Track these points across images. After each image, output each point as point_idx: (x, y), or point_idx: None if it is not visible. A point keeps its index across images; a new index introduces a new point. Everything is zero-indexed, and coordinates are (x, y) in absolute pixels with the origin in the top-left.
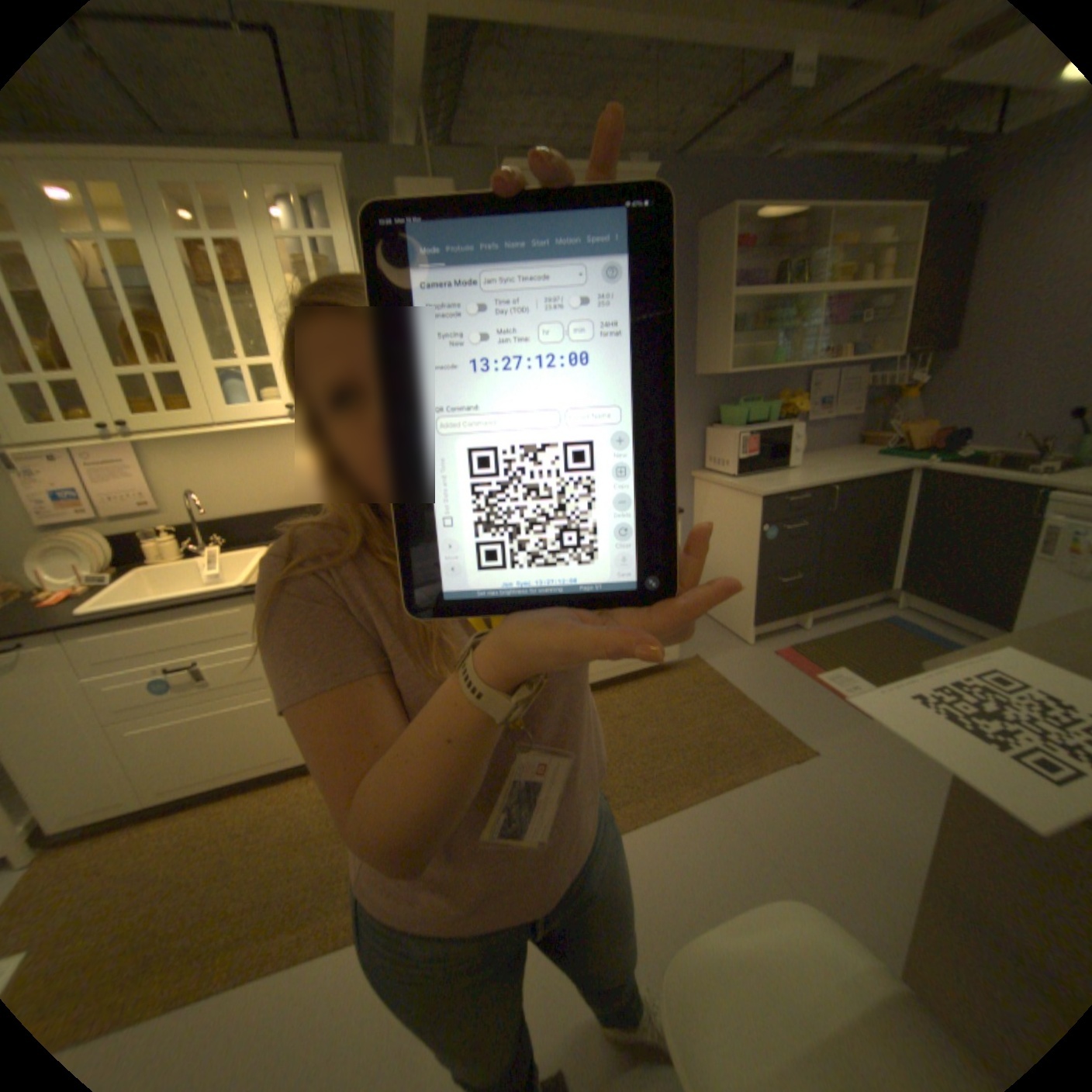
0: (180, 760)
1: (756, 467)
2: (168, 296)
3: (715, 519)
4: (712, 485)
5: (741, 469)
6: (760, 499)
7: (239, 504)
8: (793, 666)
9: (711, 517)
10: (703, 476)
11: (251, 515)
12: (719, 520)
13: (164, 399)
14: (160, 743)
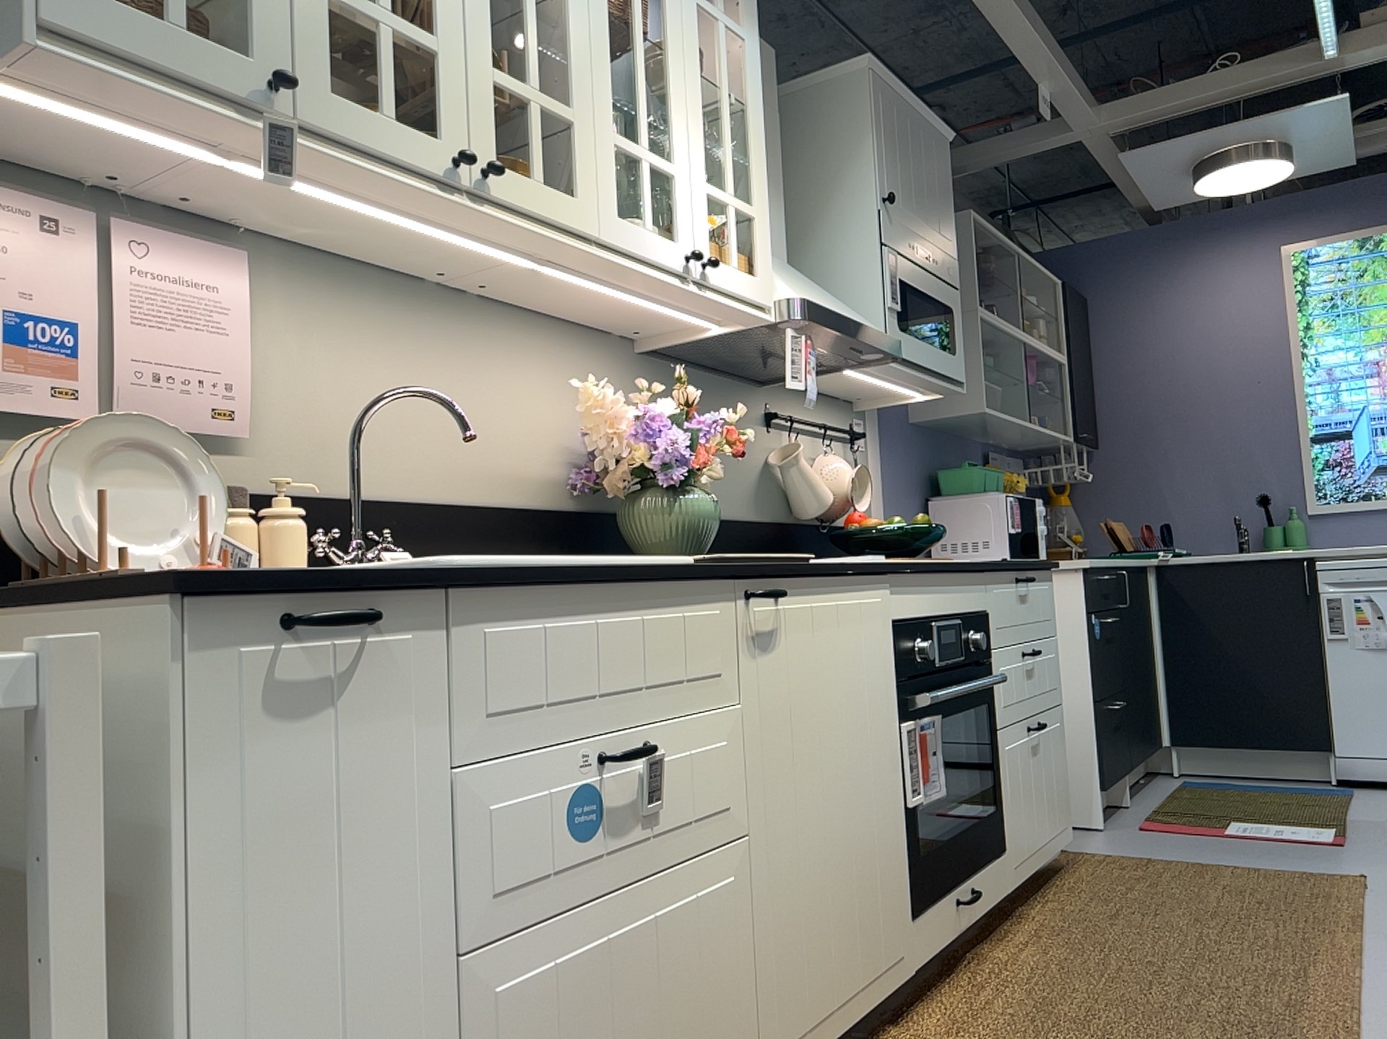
0: None
1: (1022, 550)
2: None
3: None
4: None
5: (1011, 550)
6: (1079, 575)
7: (398, 472)
8: (1182, 831)
9: None
10: None
11: (418, 503)
12: None
13: (506, 162)
14: (549, 1028)
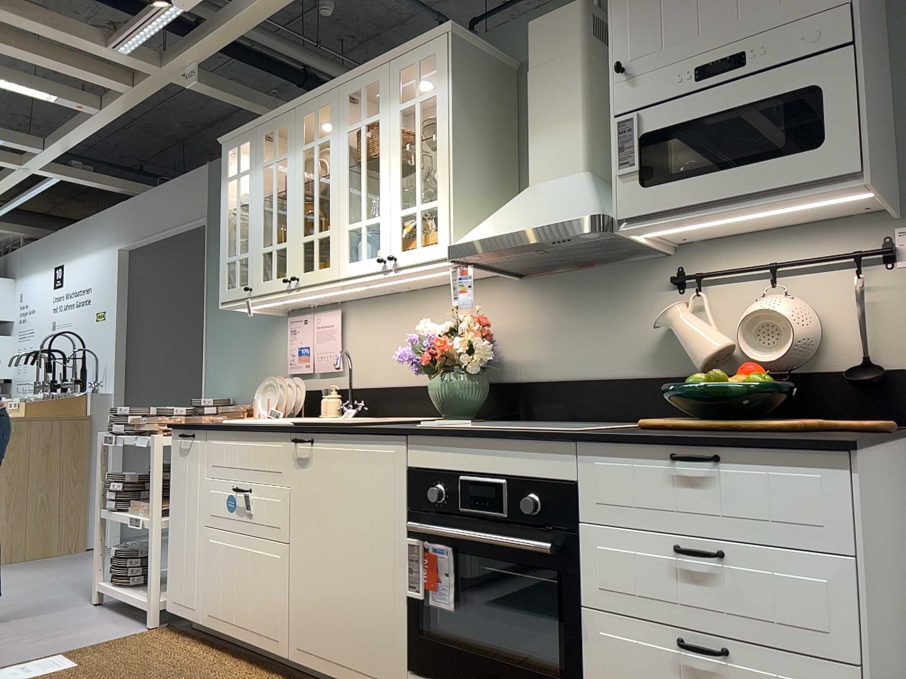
0: (224, 588)
1: None
2: (335, 176)
3: None
4: None
5: None
6: None
7: (387, 375)
8: None
9: None
10: None
11: (392, 387)
12: None
13: (325, 261)
14: (220, 560)
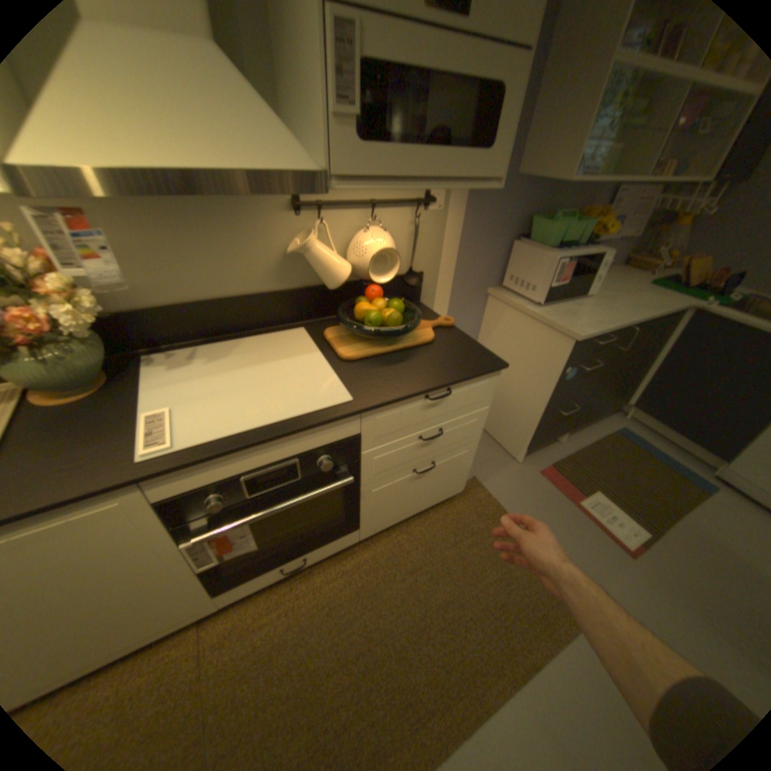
0: None
1: (561, 296)
2: None
3: (506, 342)
4: (511, 308)
5: (548, 297)
6: (572, 341)
7: None
8: (558, 489)
9: (501, 340)
10: (501, 296)
11: None
12: (510, 345)
13: None
14: None
